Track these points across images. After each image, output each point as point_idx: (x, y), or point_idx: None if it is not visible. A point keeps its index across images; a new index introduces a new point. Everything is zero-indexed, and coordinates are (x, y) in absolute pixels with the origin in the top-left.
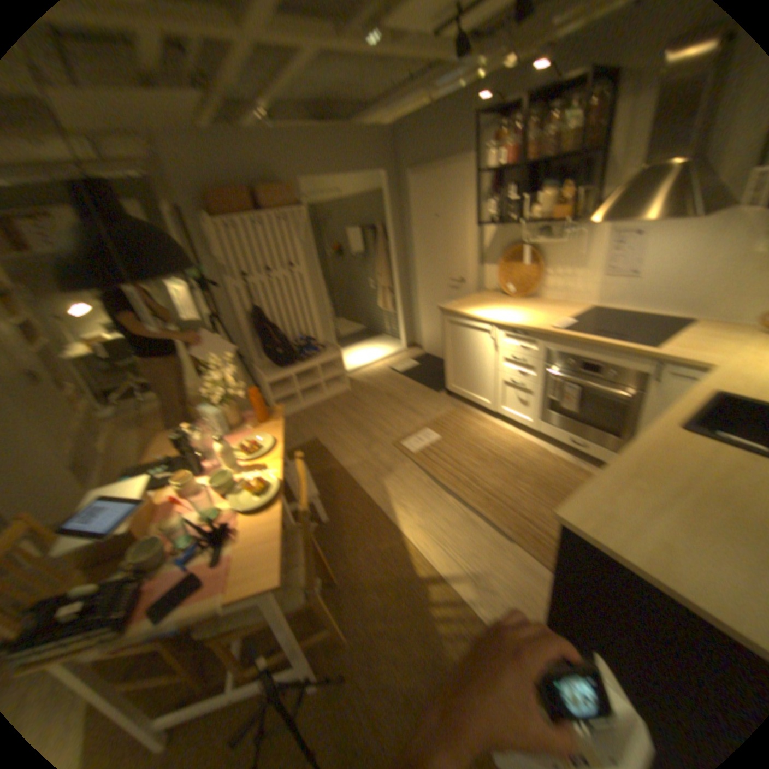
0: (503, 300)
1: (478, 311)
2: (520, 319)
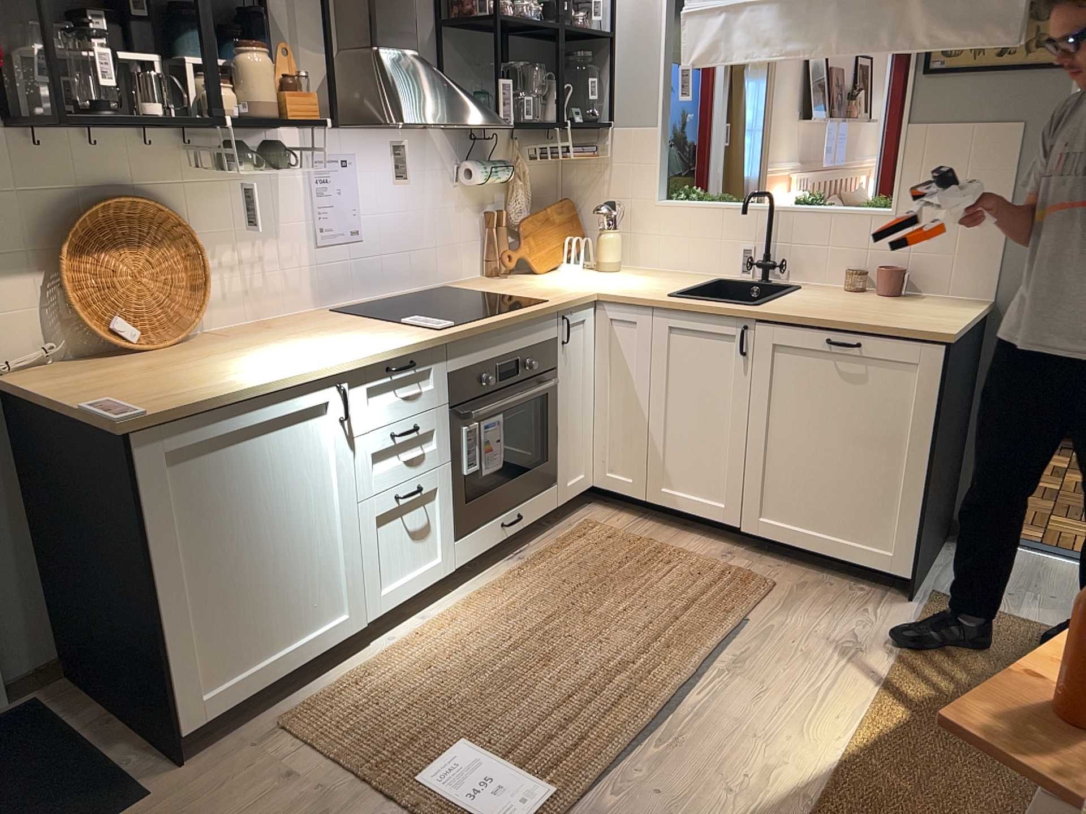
0: (165, 359)
1: (247, 376)
2: (360, 345)
